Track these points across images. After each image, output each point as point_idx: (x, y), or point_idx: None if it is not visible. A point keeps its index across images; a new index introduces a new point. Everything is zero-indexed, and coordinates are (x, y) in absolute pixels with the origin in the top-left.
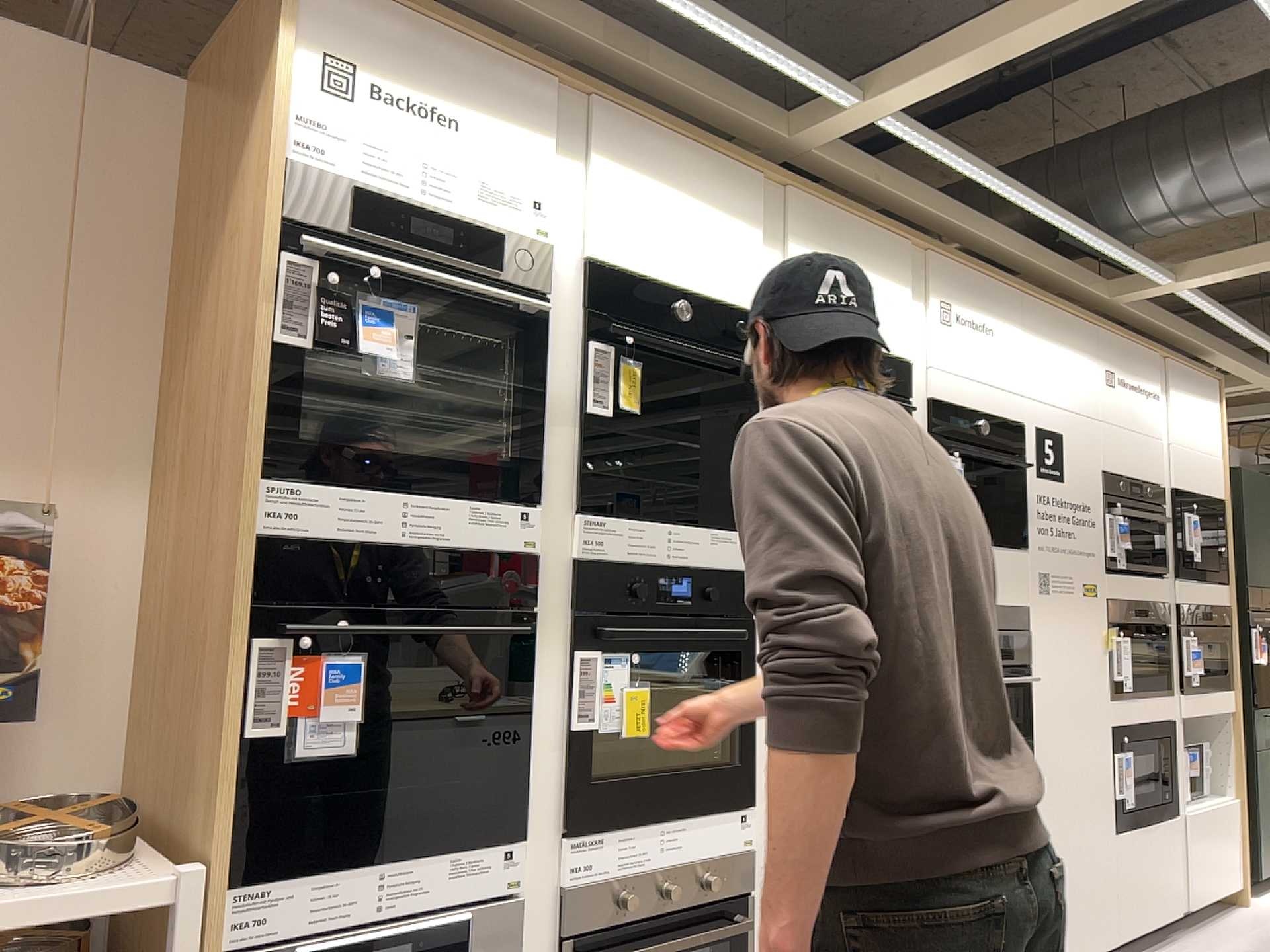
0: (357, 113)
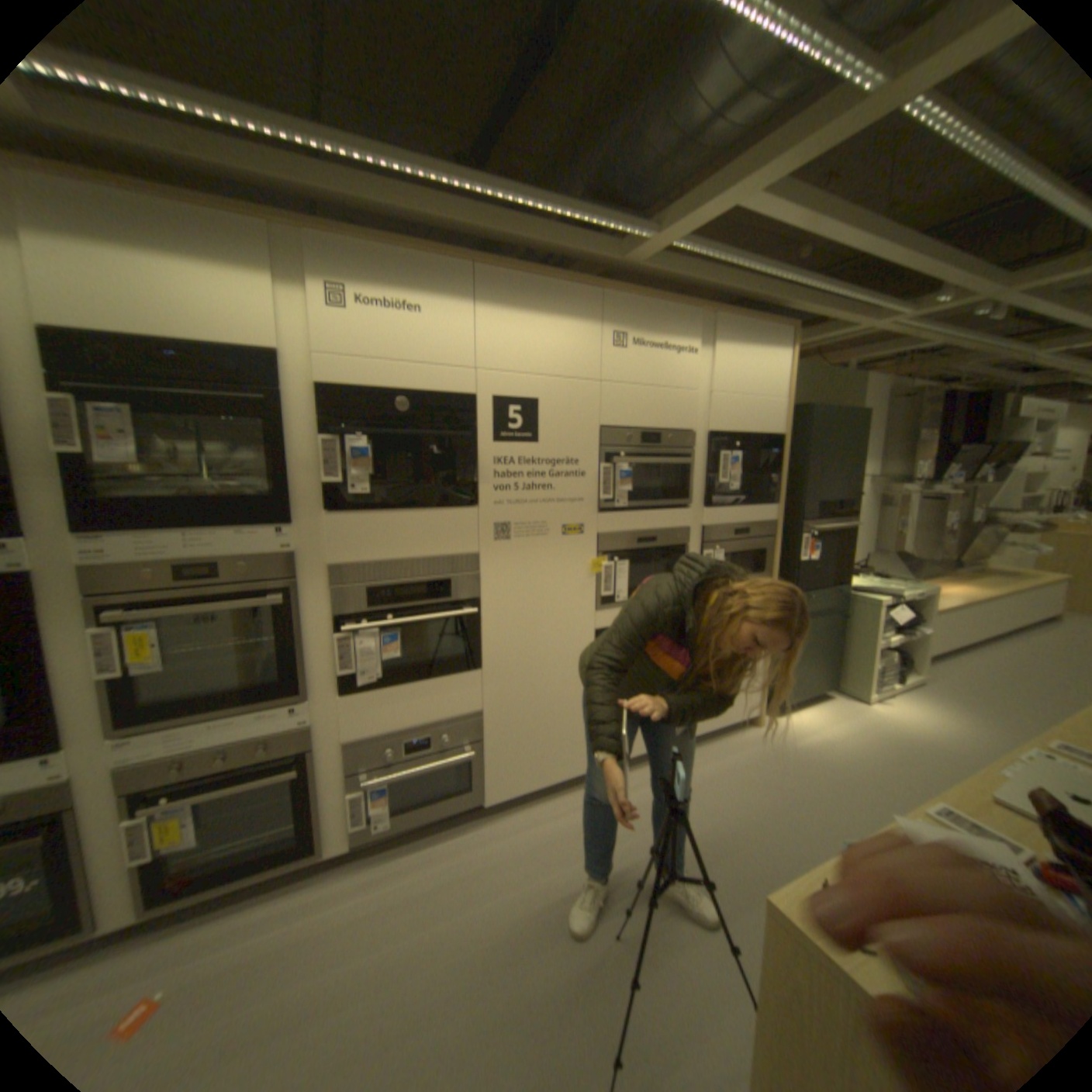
0: None
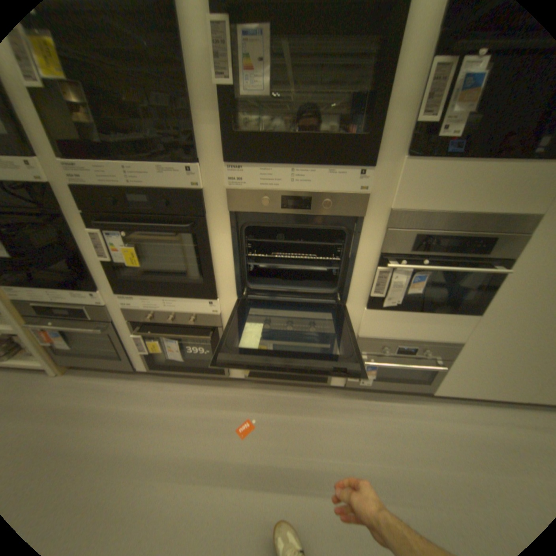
0: None
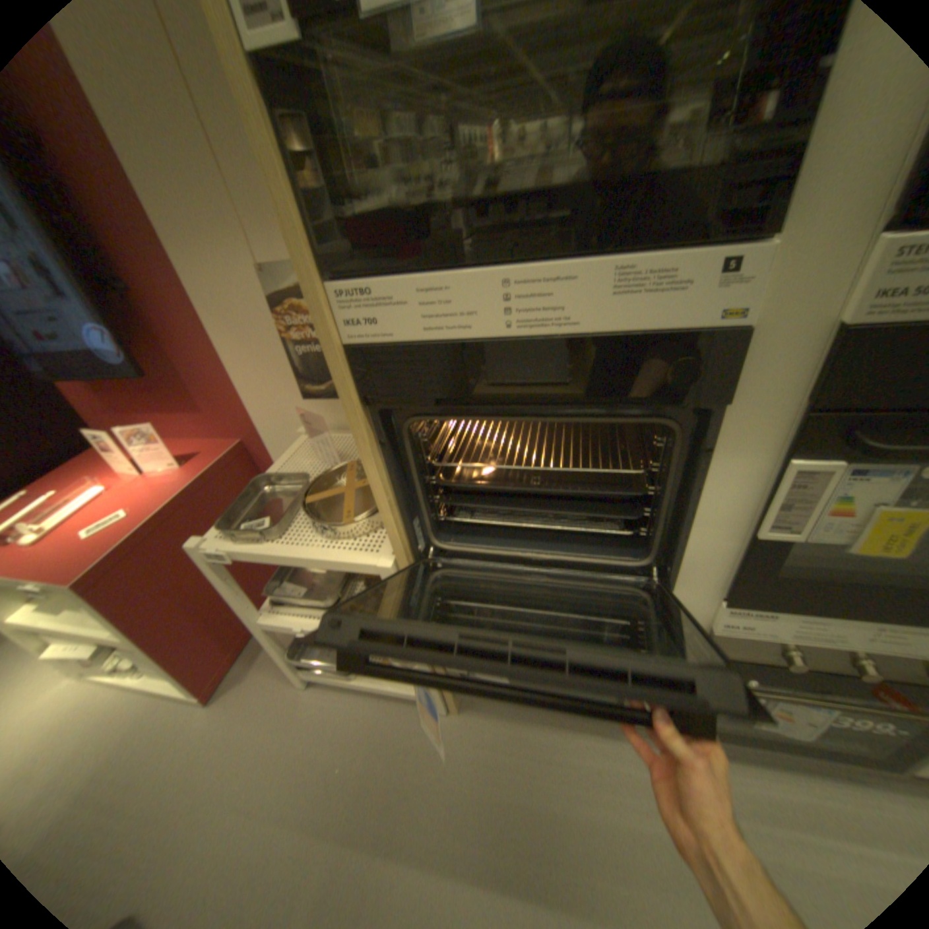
0: None
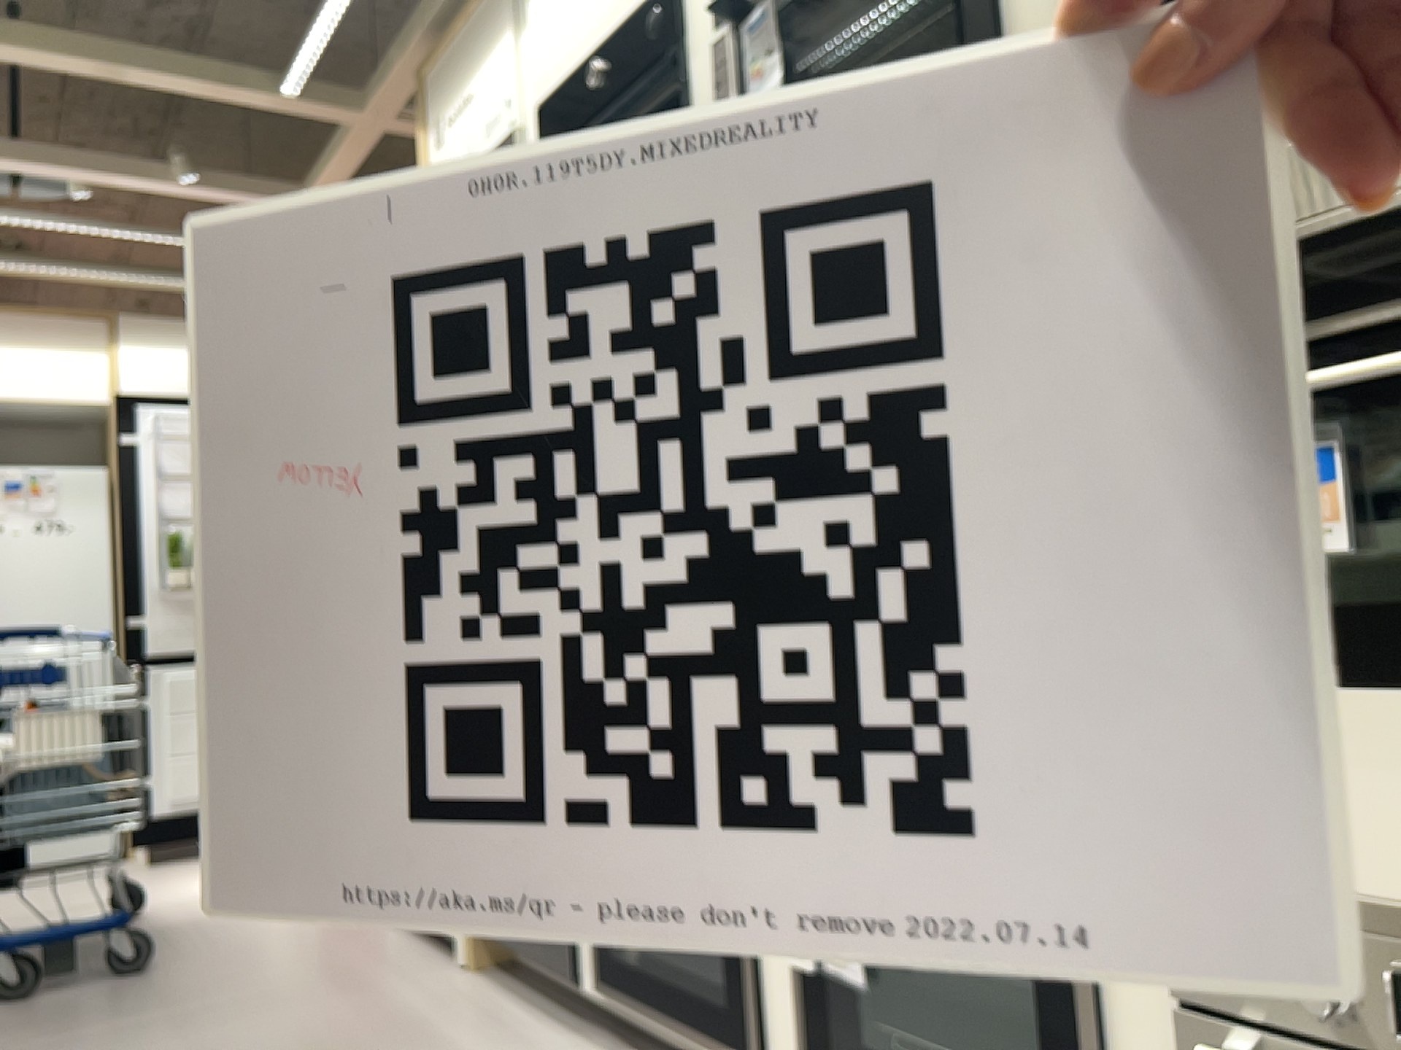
0: (439, 147)
